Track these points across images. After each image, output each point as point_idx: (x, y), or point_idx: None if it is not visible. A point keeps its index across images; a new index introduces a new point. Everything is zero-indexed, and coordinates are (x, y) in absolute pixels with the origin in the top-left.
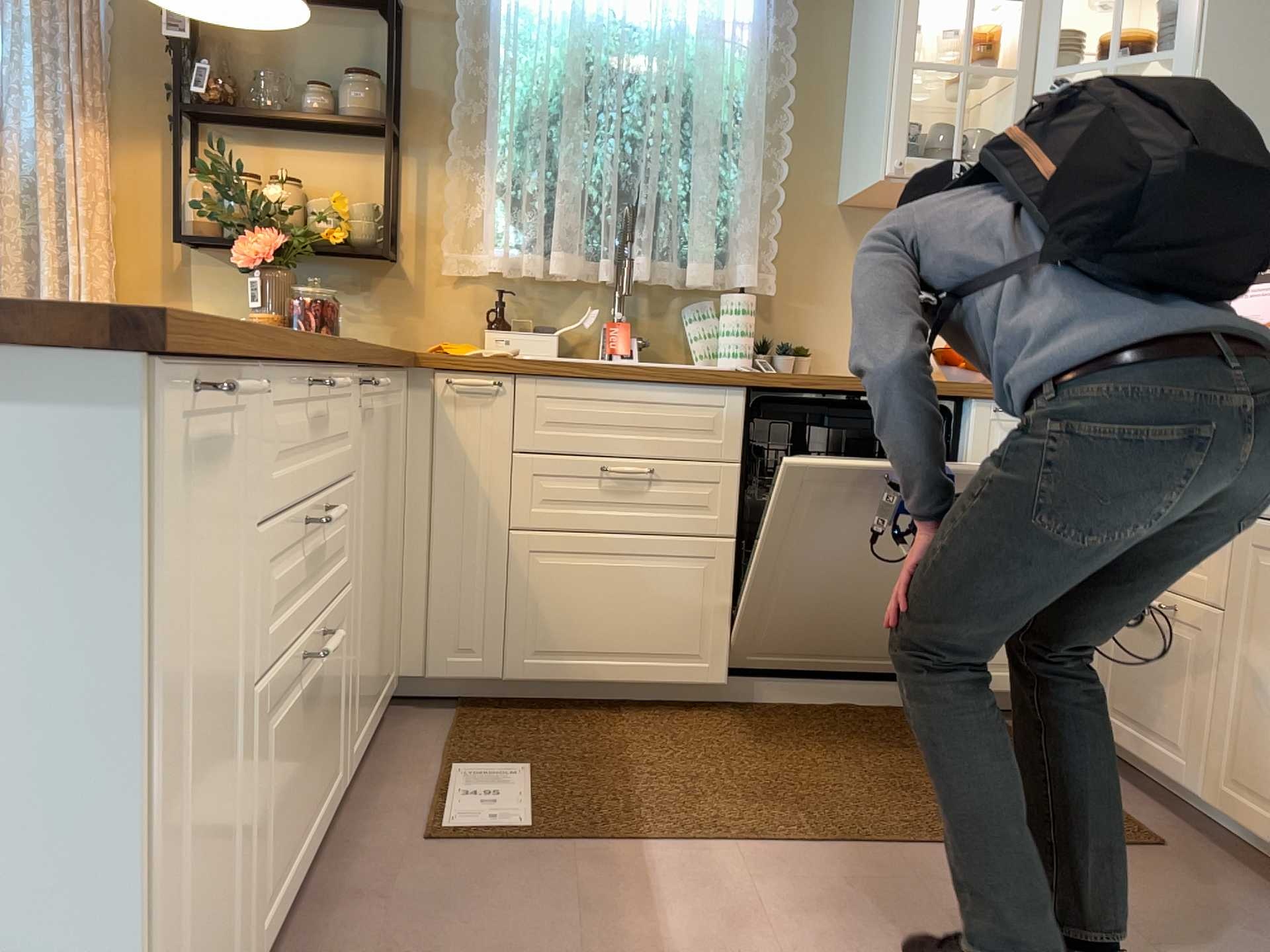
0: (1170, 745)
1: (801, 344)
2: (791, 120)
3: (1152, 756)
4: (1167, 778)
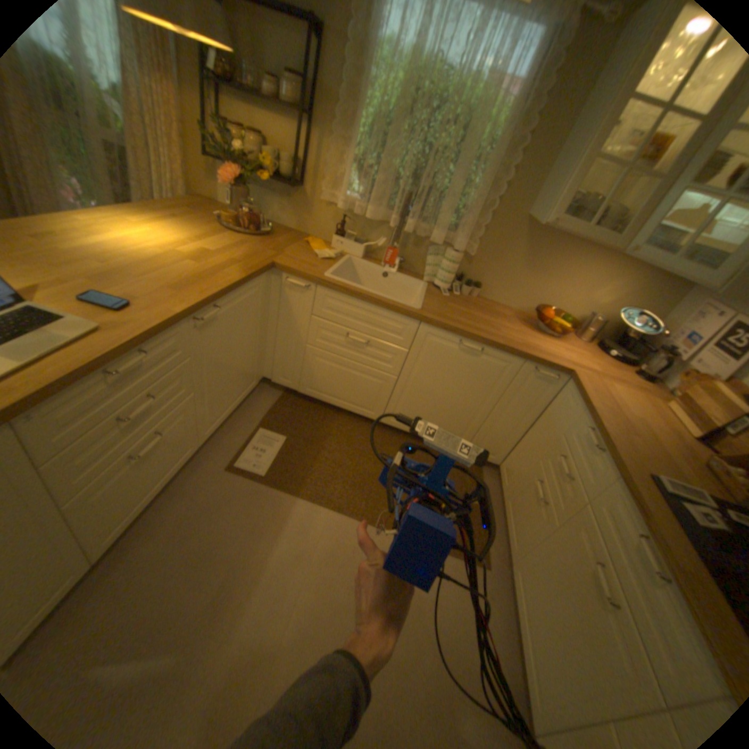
0: (517, 538)
1: (478, 281)
2: (523, 155)
3: (511, 533)
4: (510, 545)
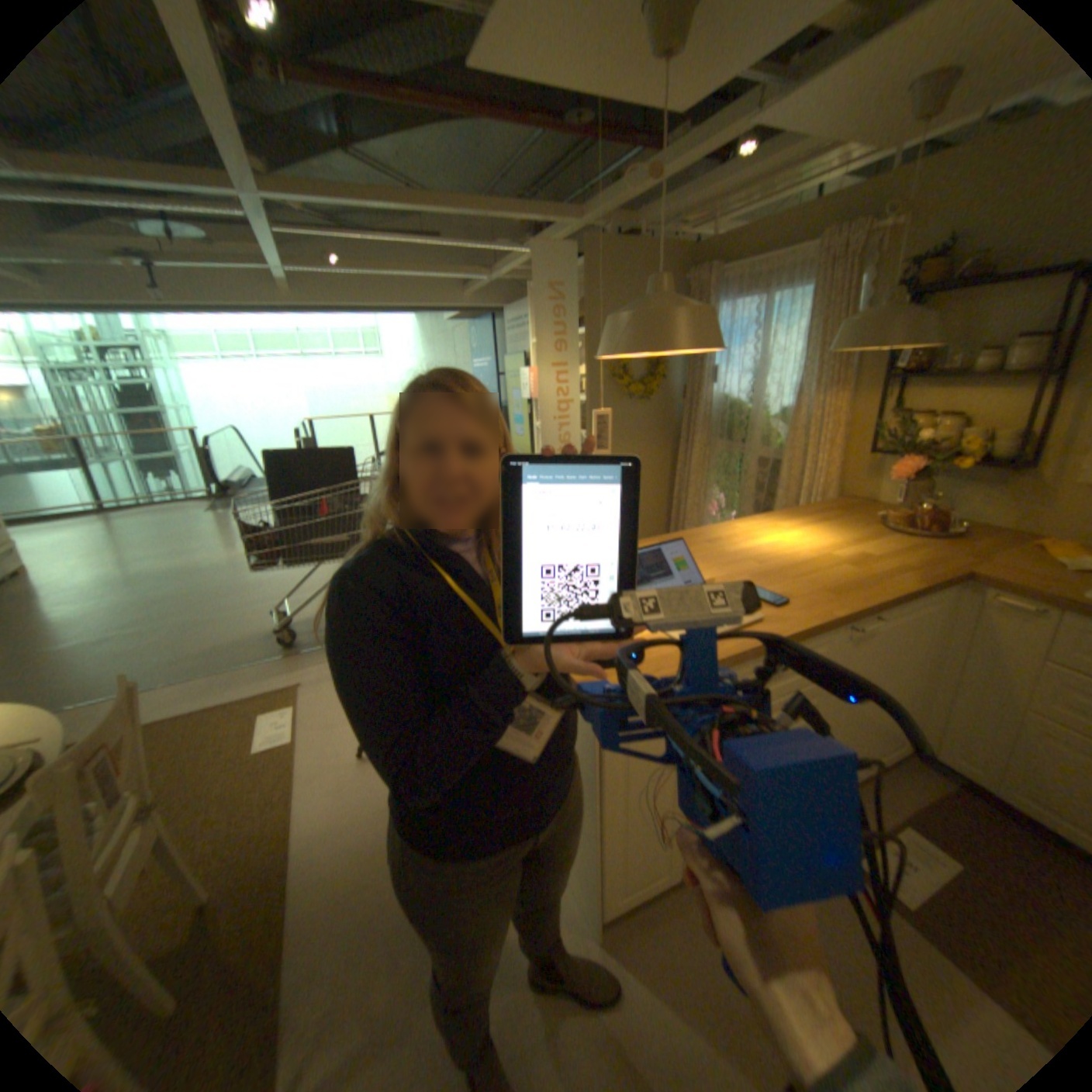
0: None
1: None
2: None
3: None
4: None
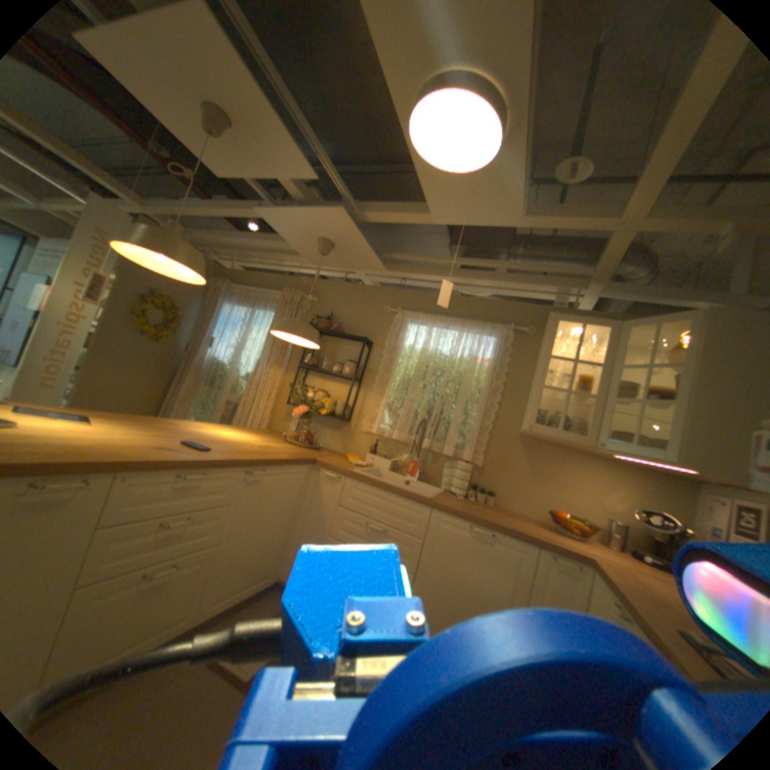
0: None
1: (492, 492)
2: (503, 398)
3: None
4: None
